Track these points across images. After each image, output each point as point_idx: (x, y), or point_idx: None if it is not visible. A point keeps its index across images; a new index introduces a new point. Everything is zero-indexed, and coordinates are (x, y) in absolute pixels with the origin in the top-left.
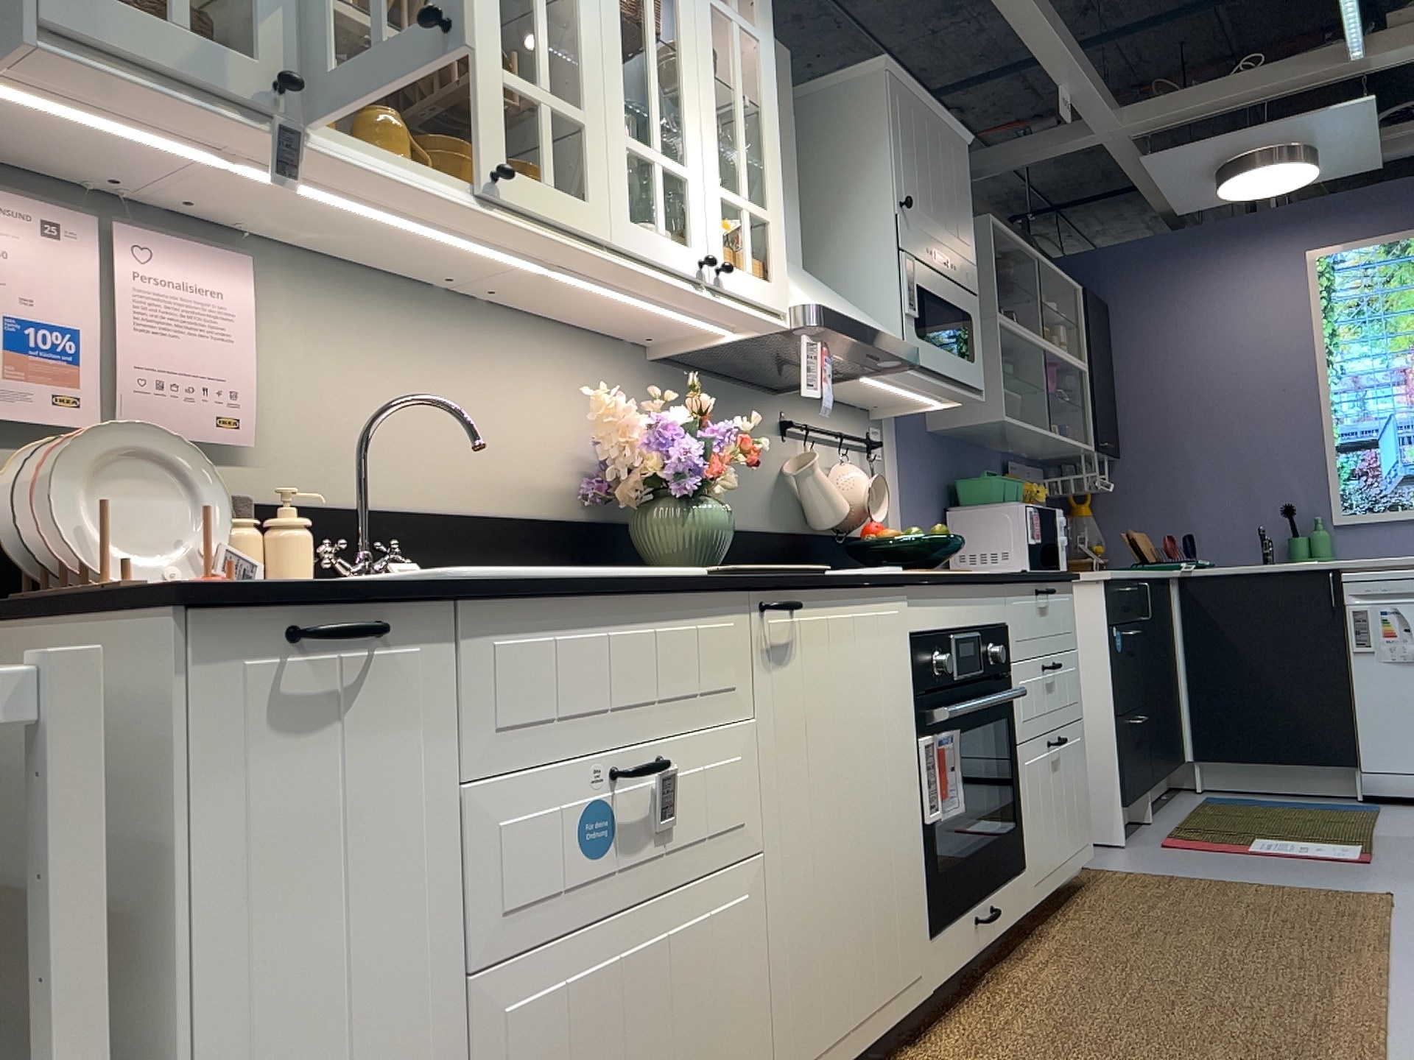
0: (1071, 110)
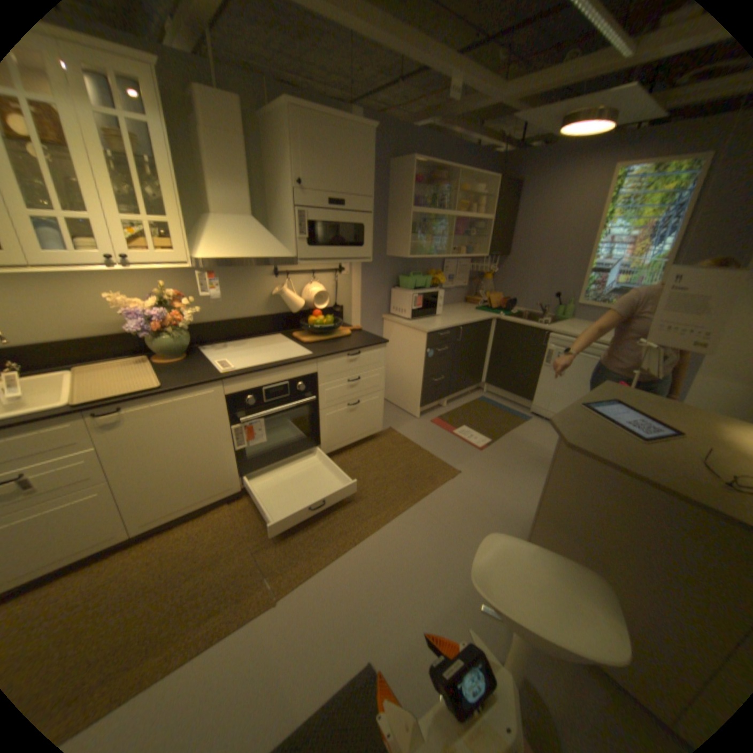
0: (461, 91)
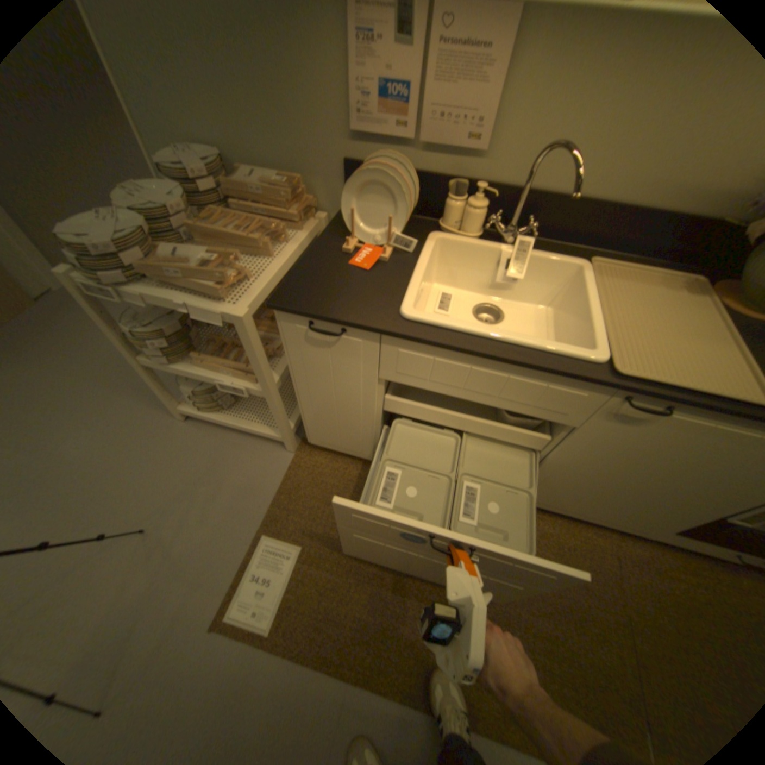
0: None
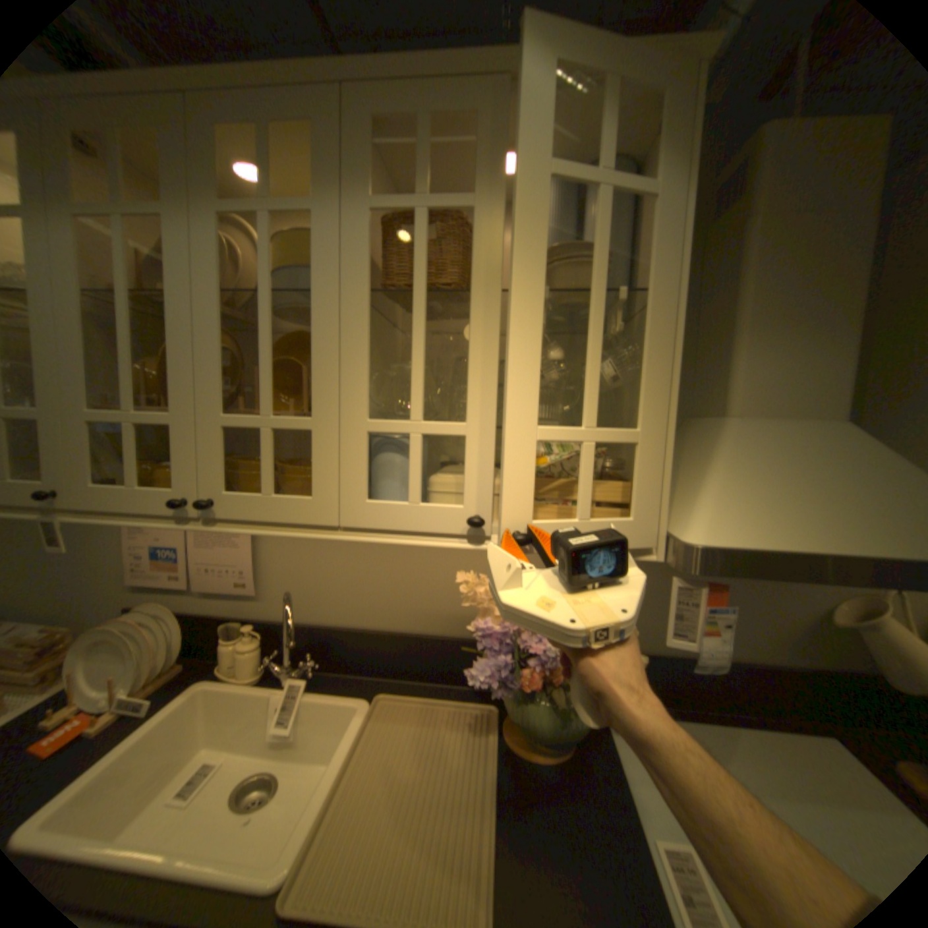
0: None
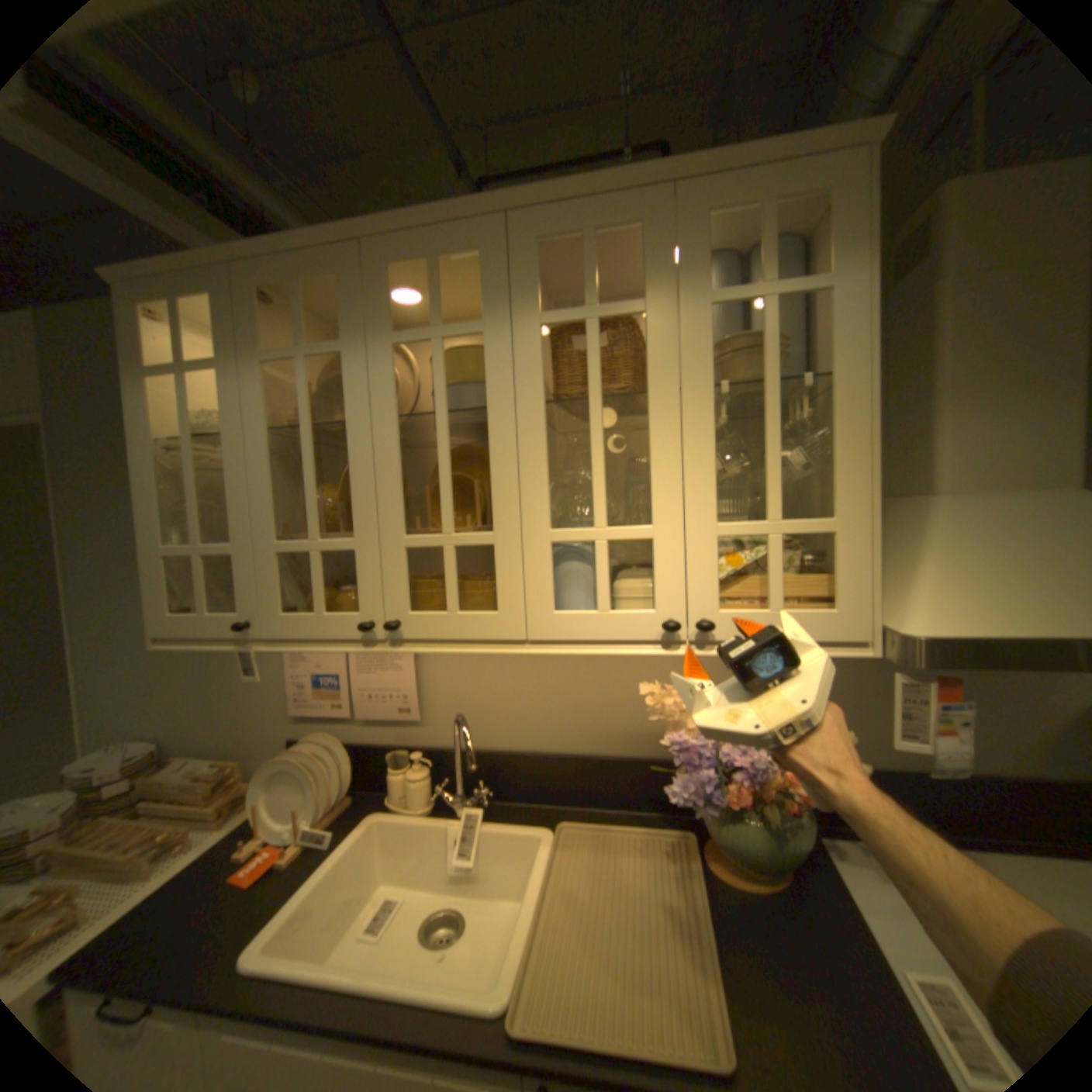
0: None
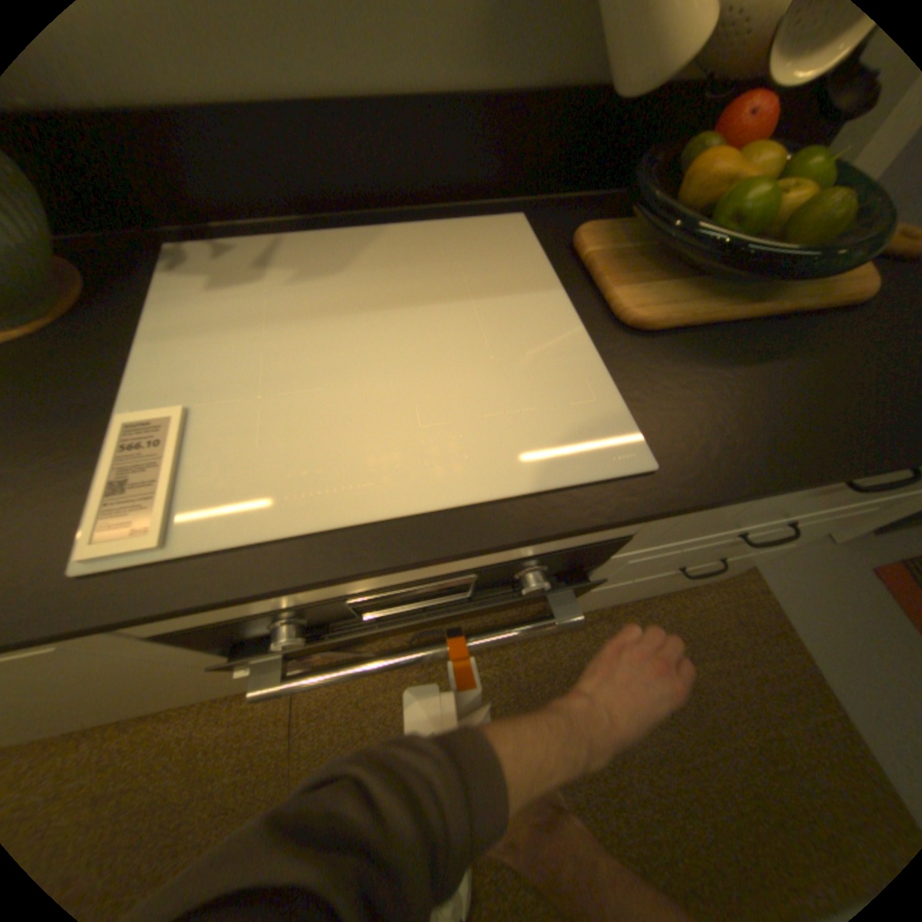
0: None
